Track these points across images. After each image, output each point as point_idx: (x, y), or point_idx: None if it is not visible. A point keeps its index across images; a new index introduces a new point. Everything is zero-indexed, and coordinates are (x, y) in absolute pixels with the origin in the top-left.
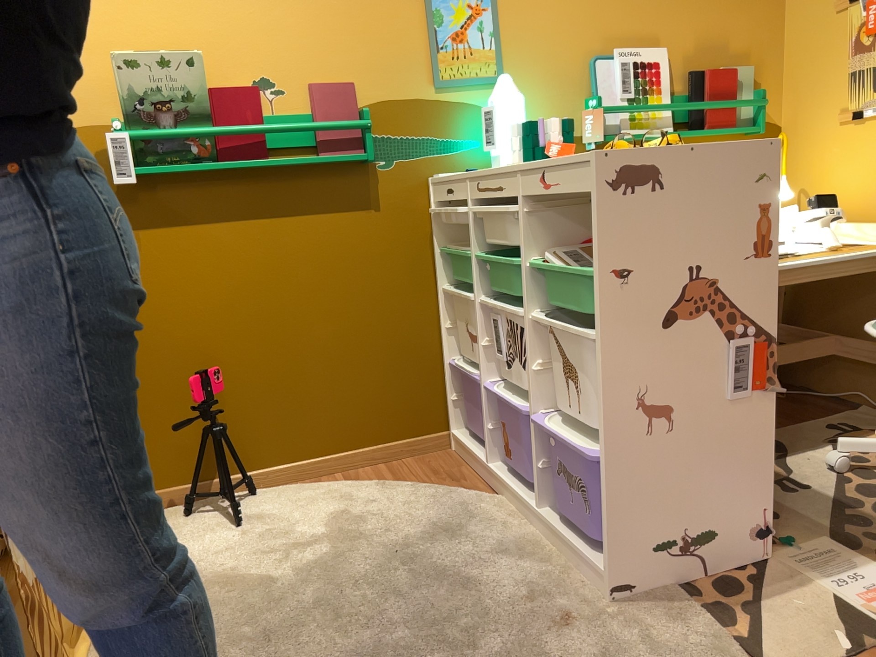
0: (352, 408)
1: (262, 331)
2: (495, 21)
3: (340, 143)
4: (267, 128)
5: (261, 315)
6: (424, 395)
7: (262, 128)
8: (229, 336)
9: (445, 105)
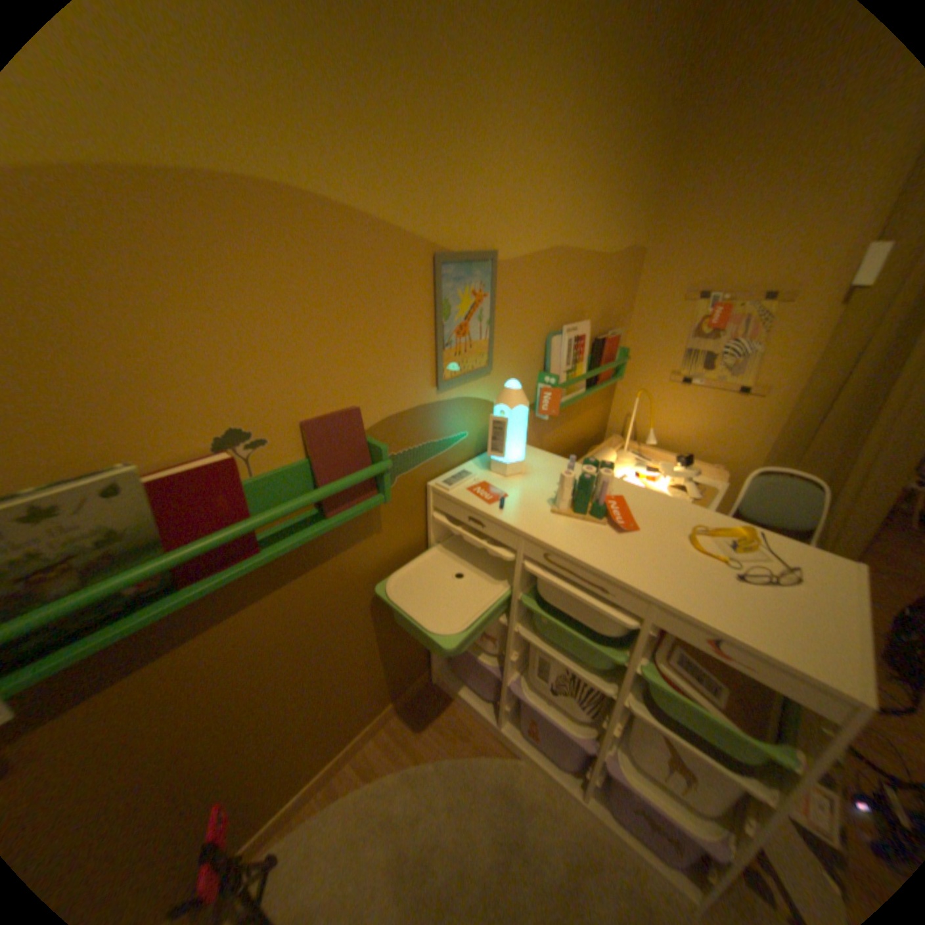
0: (356, 709)
1: (260, 715)
2: (493, 308)
3: (351, 492)
4: (262, 519)
5: (256, 703)
6: (412, 658)
7: (255, 527)
8: (217, 748)
9: (444, 406)
